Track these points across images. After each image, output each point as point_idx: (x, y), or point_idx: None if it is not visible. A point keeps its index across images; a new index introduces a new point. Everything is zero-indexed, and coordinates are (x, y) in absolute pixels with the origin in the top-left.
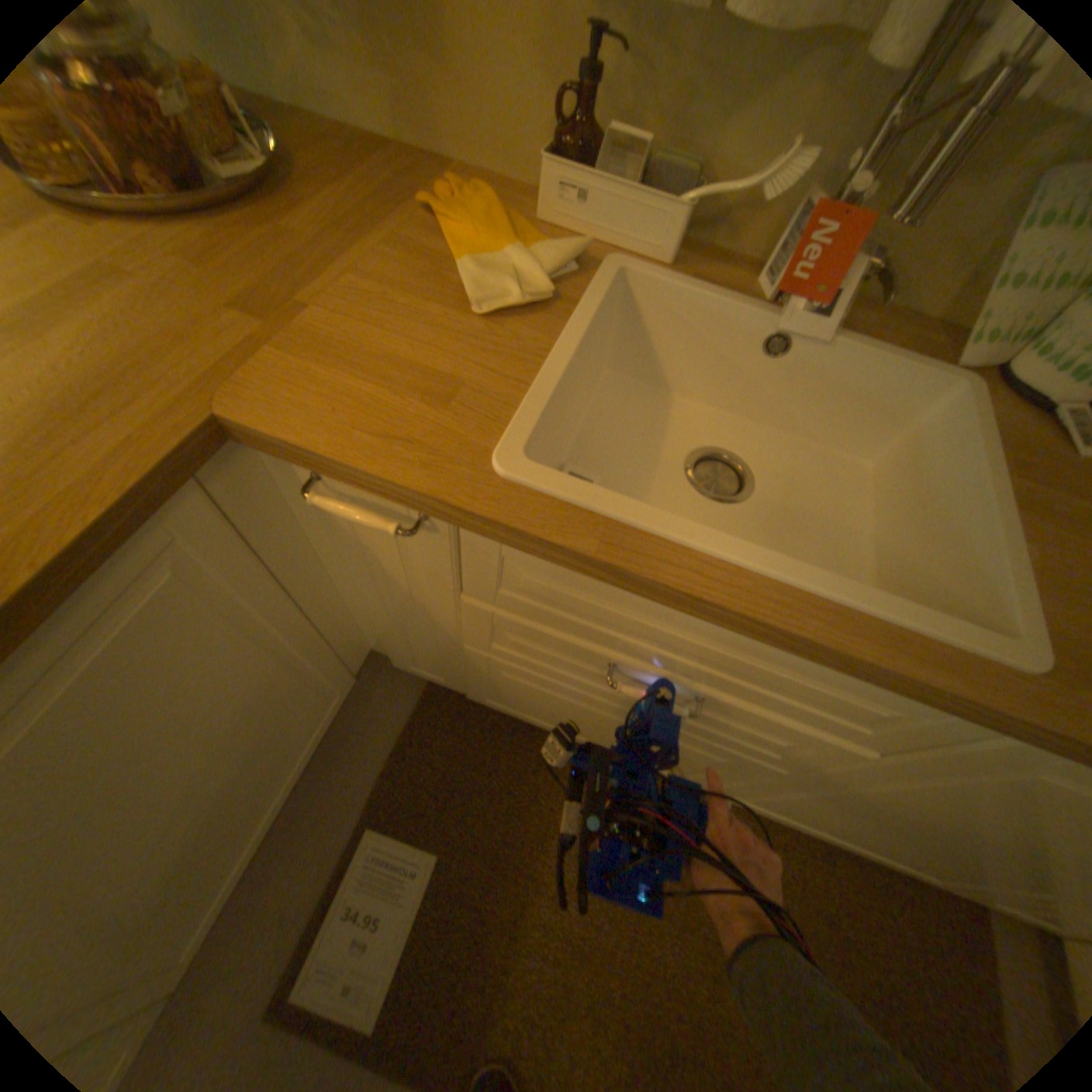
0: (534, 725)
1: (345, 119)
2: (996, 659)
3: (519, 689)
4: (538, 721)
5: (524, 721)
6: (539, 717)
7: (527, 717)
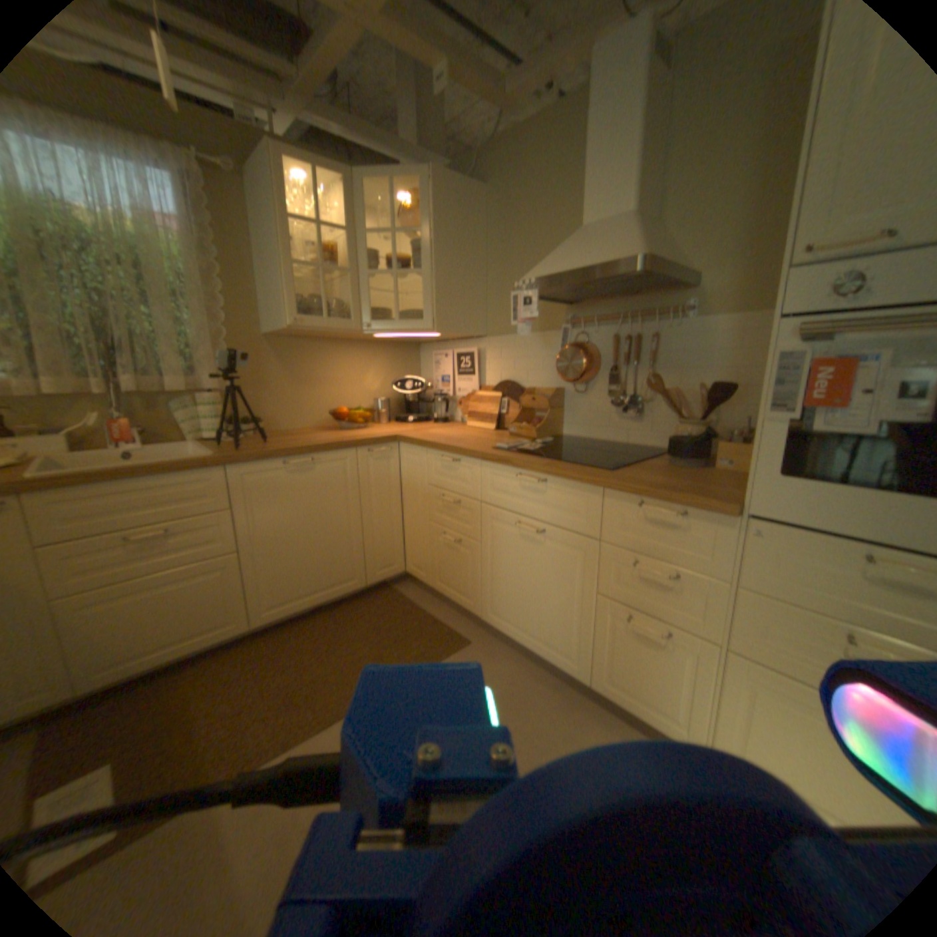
0: (129, 672)
1: None
2: (194, 458)
3: (95, 622)
4: (127, 660)
5: (121, 675)
6: (124, 650)
7: (120, 664)
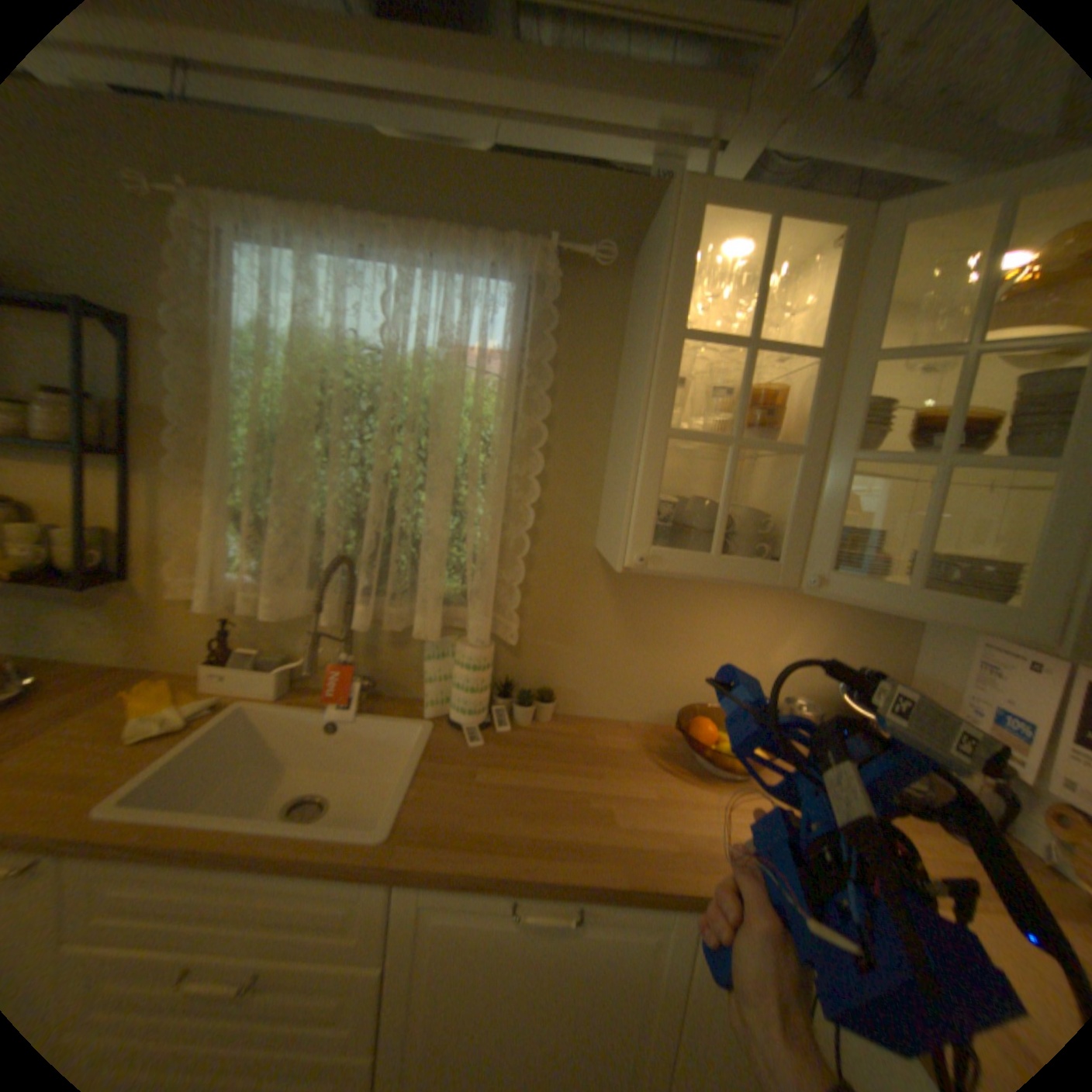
0: None
1: (89, 664)
2: (350, 844)
3: None
4: None
5: None
6: None
7: None
